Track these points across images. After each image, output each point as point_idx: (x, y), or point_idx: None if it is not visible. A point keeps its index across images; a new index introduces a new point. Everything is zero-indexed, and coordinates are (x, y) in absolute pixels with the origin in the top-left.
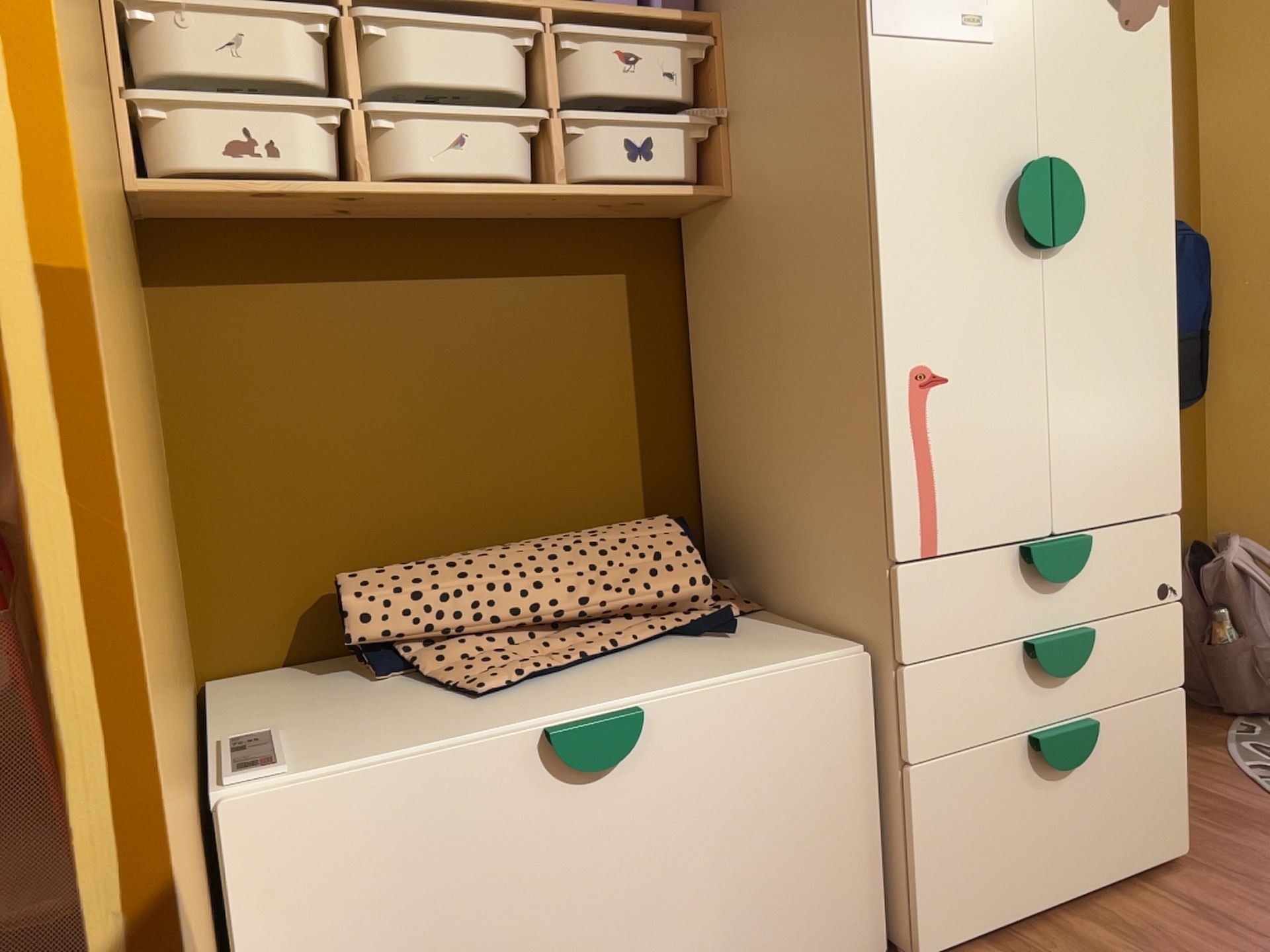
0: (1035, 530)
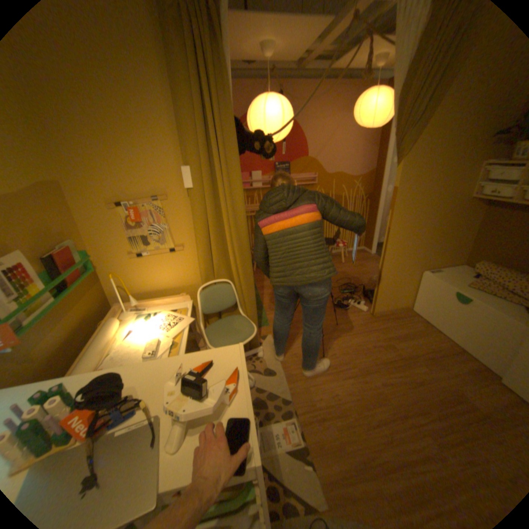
0: None
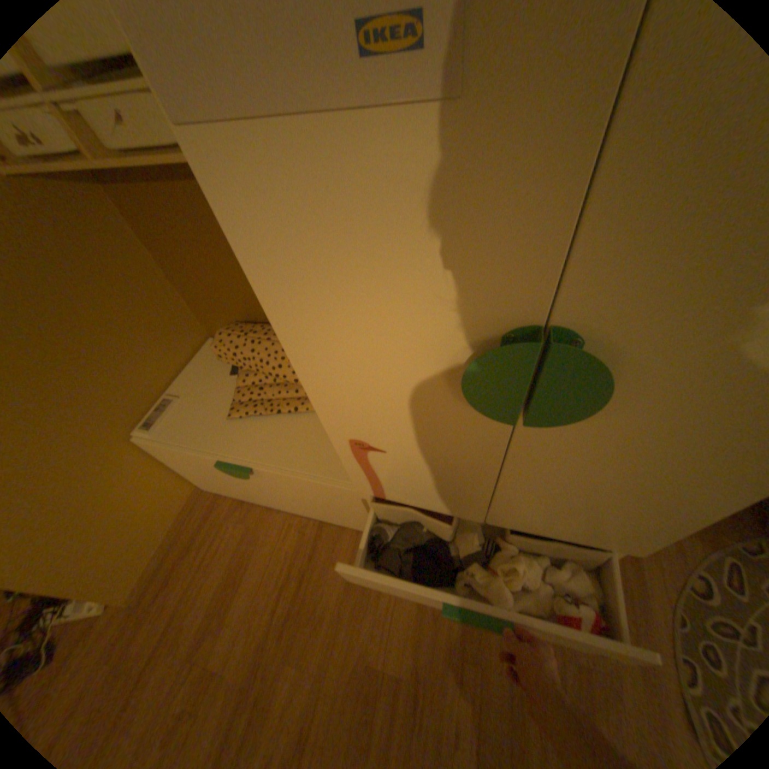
0: (466, 516)
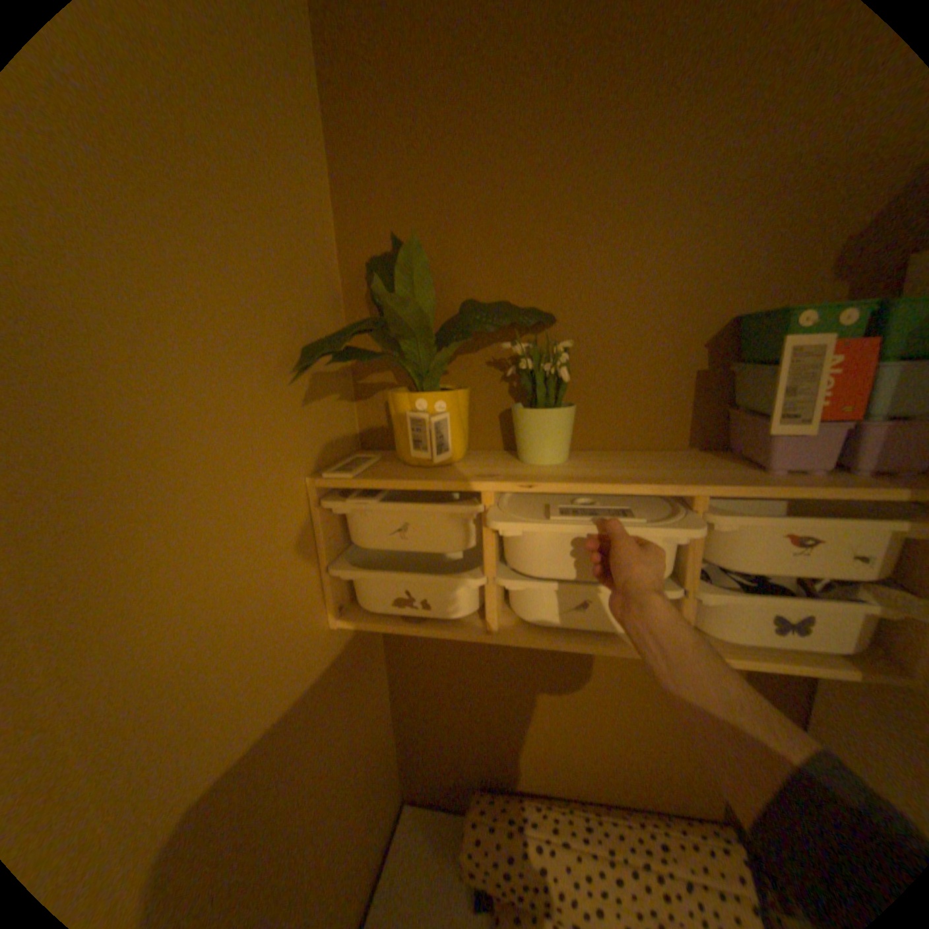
0: None
